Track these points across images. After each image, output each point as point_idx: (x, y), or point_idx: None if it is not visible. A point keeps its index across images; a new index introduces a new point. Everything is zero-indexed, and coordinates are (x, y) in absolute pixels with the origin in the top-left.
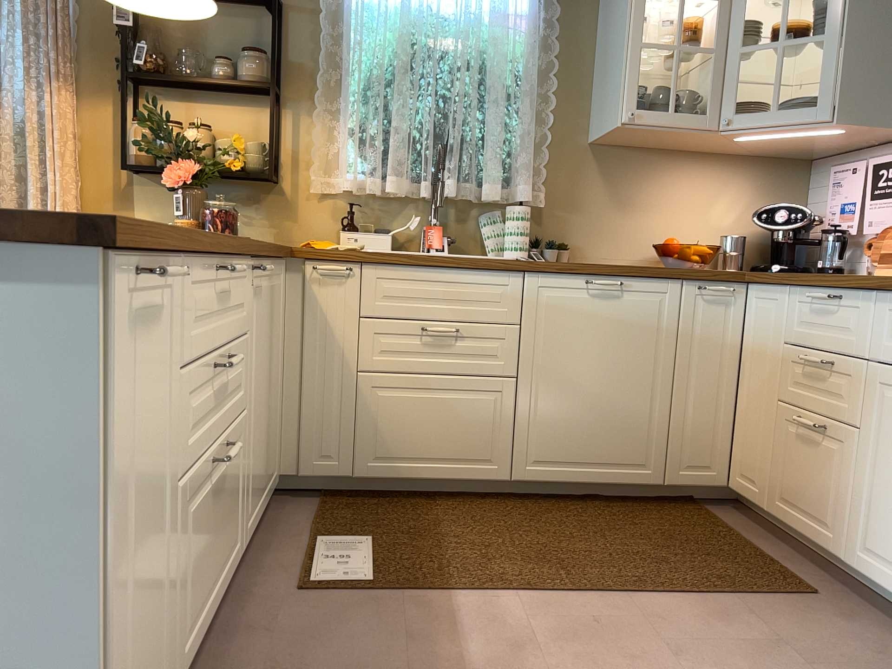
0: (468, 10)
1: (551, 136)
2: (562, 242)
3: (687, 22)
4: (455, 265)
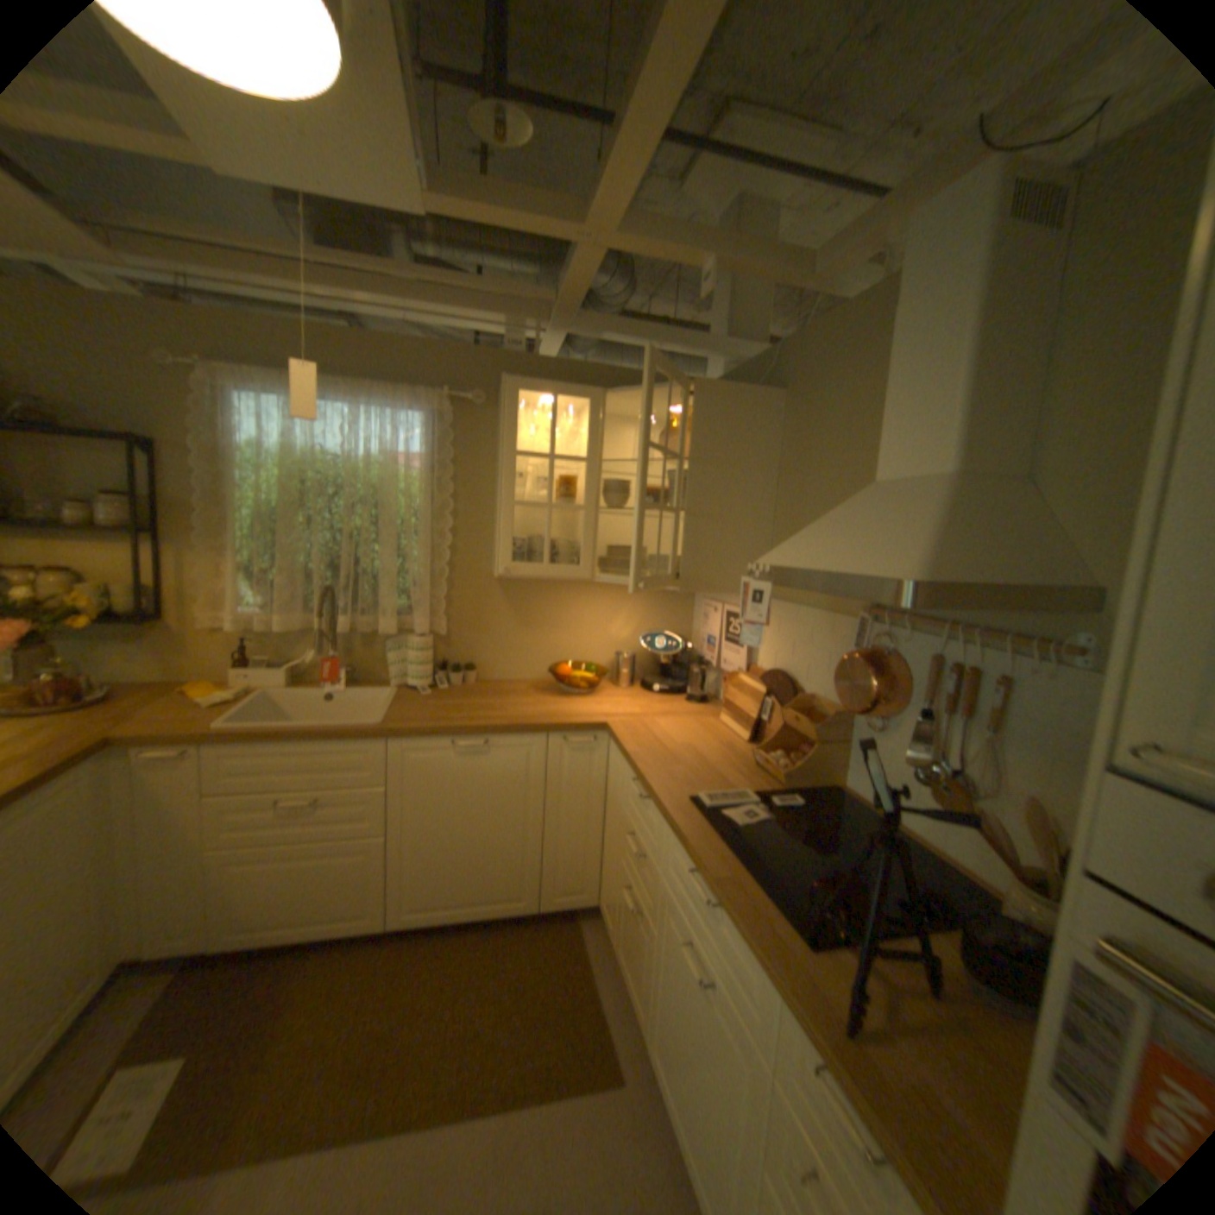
0: (355, 453)
1: (449, 571)
2: (470, 661)
3: (579, 463)
4: (307, 739)
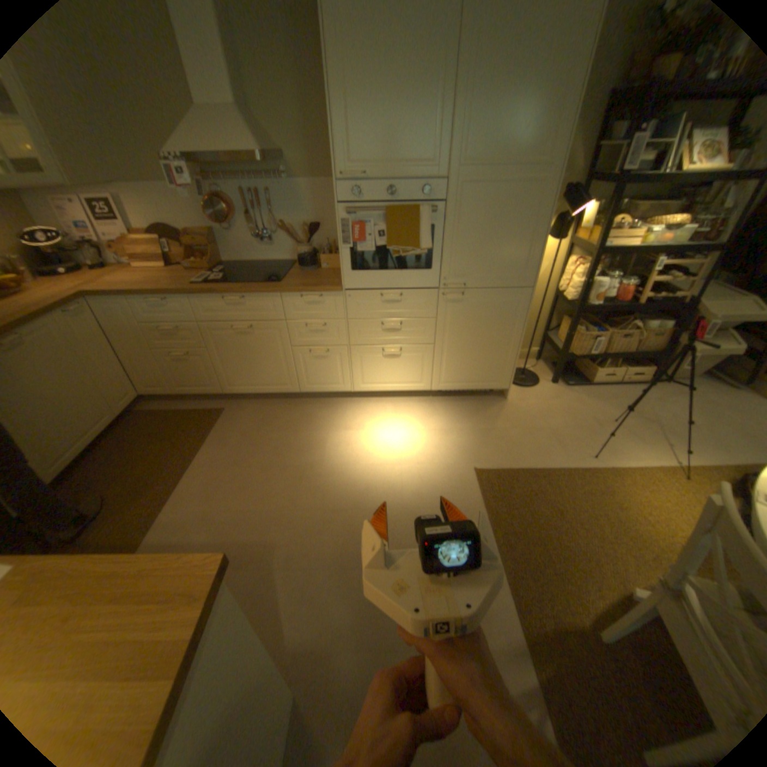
0: None
1: None
2: None
3: None
4: None
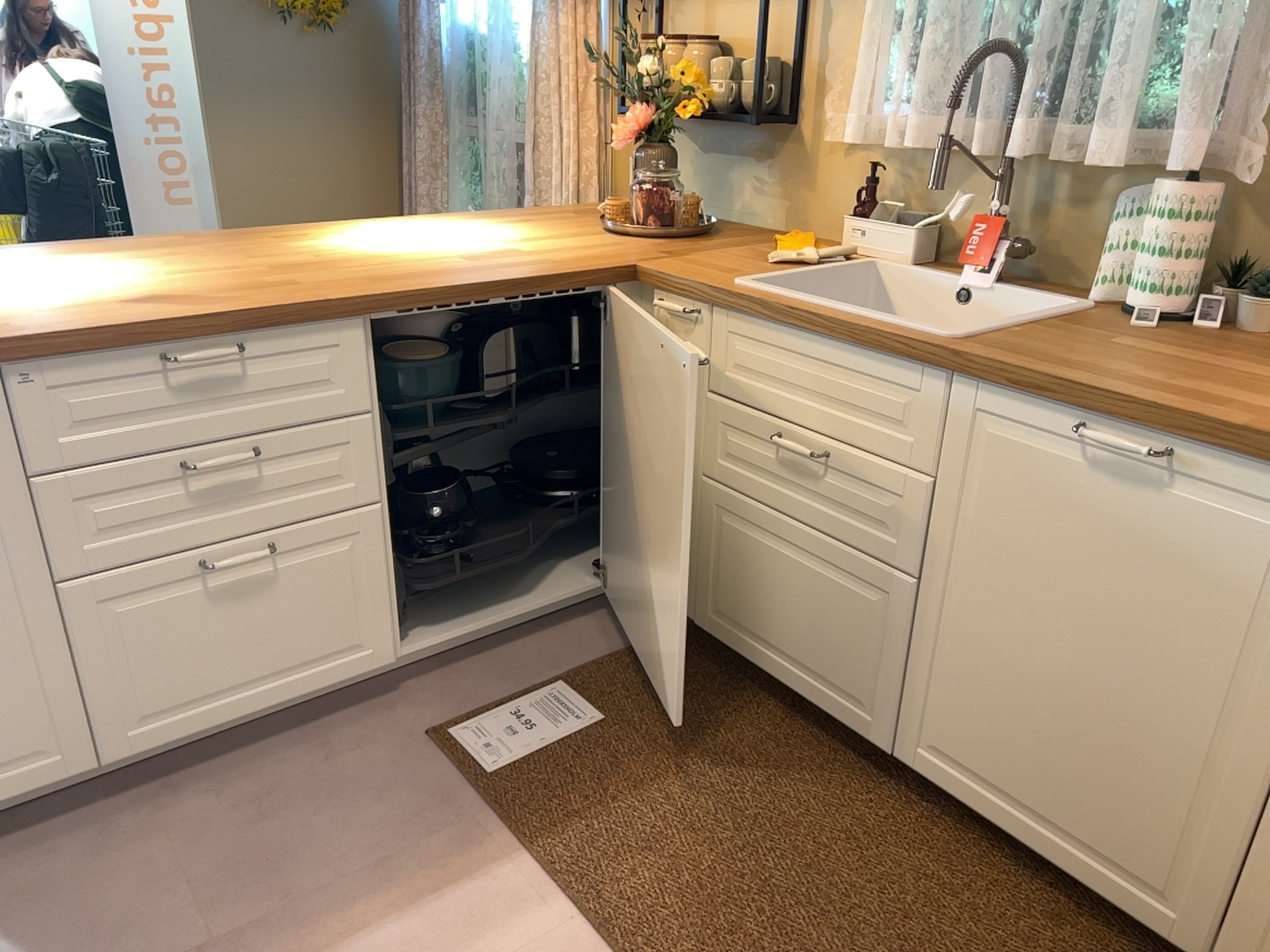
0: None
1: None
2: None
3: None
4: (827, 334)
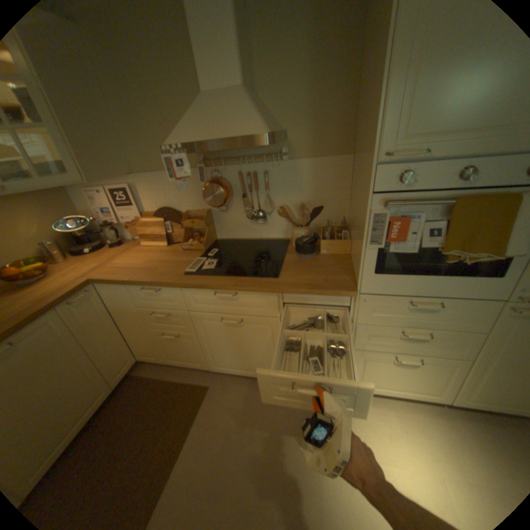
0: None
1: None
2: None
3: None
4: None
